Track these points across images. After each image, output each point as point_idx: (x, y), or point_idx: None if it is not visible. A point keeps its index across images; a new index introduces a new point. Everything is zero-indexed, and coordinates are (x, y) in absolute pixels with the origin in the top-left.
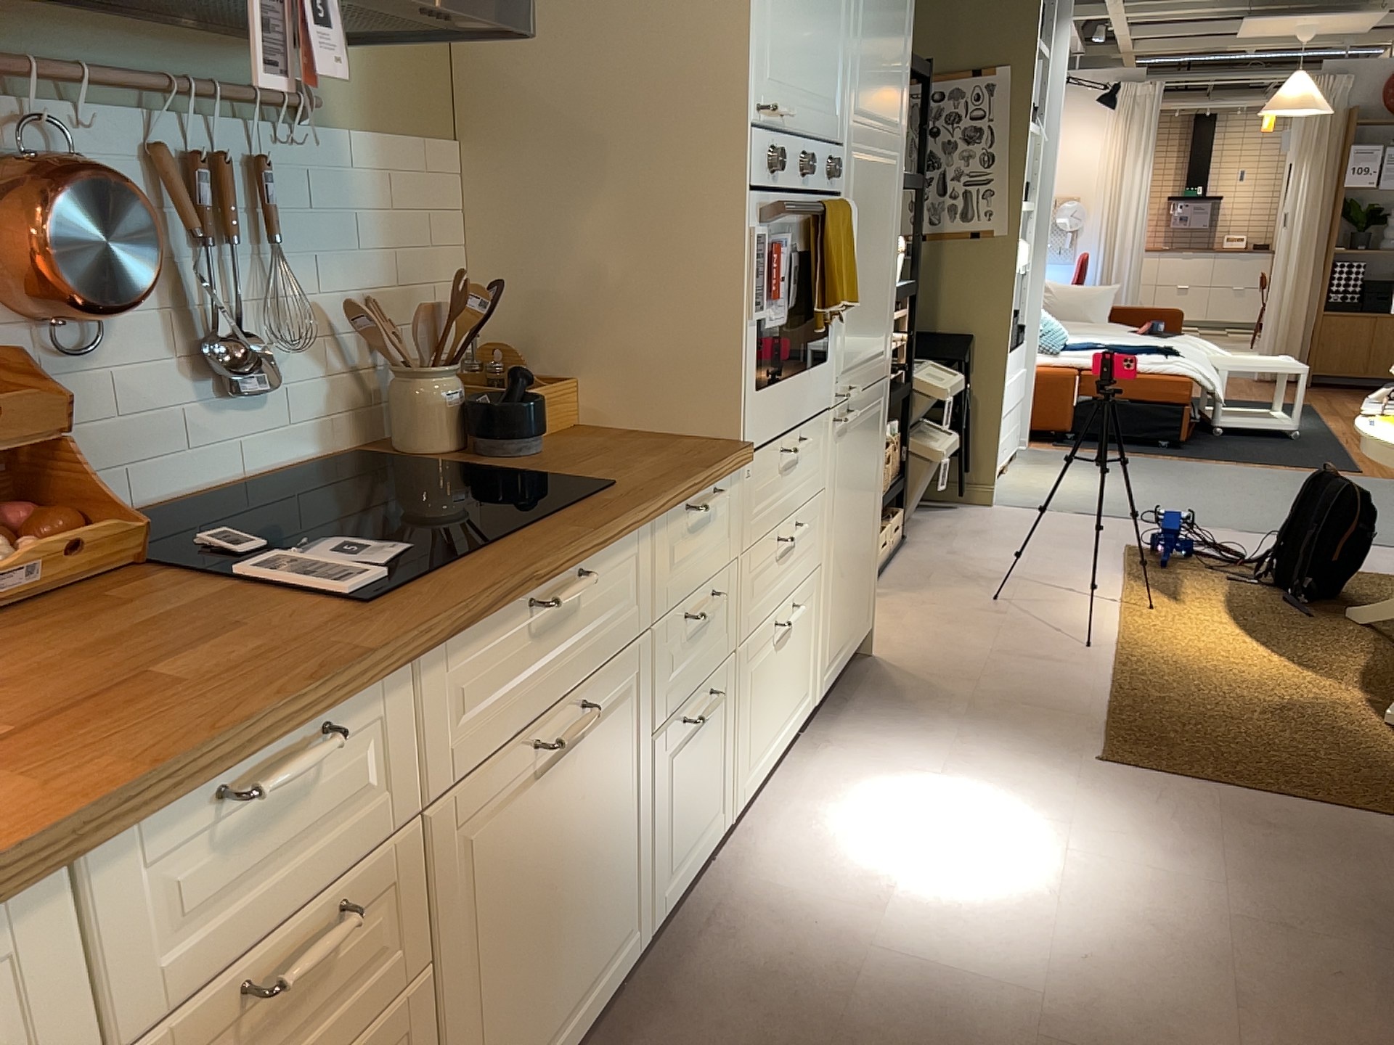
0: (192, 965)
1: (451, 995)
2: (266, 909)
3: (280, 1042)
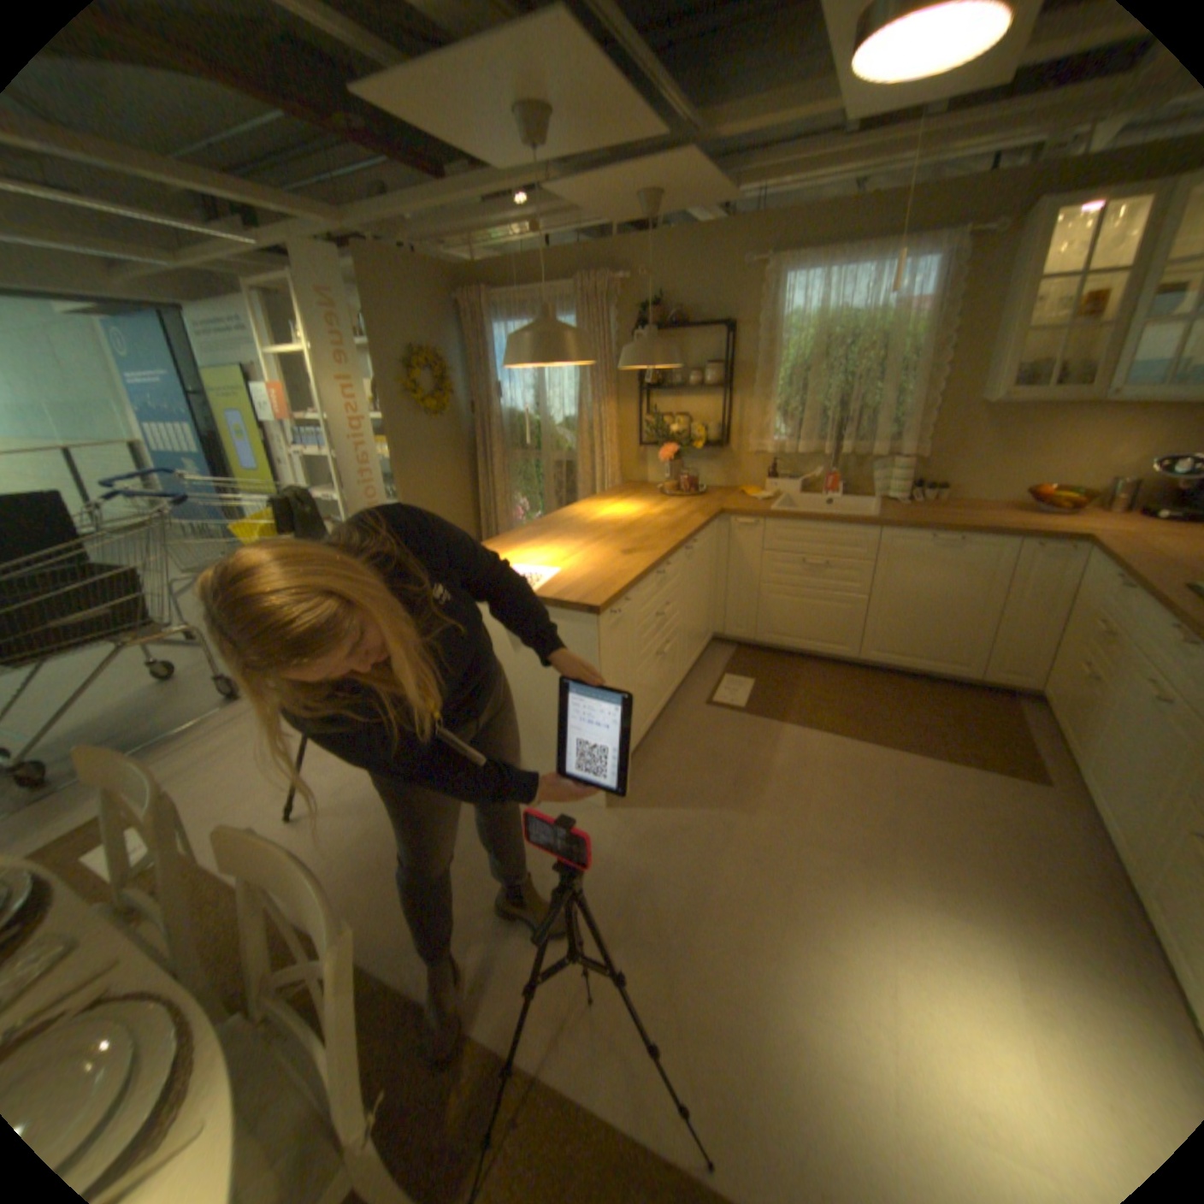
0: (1106, 605)
1: (1109, 711)
2: (1113, 613)
3: (1101, 647)
